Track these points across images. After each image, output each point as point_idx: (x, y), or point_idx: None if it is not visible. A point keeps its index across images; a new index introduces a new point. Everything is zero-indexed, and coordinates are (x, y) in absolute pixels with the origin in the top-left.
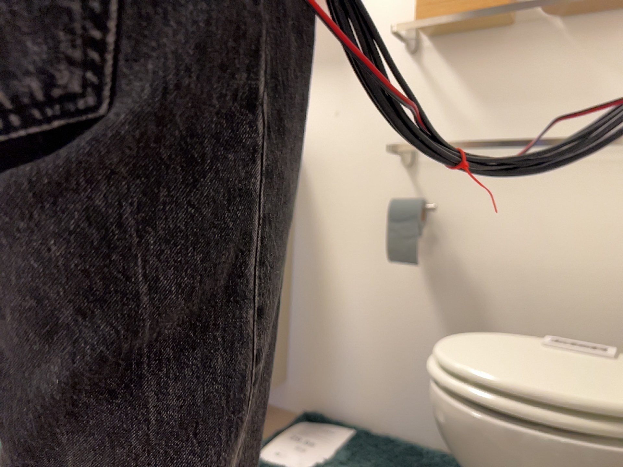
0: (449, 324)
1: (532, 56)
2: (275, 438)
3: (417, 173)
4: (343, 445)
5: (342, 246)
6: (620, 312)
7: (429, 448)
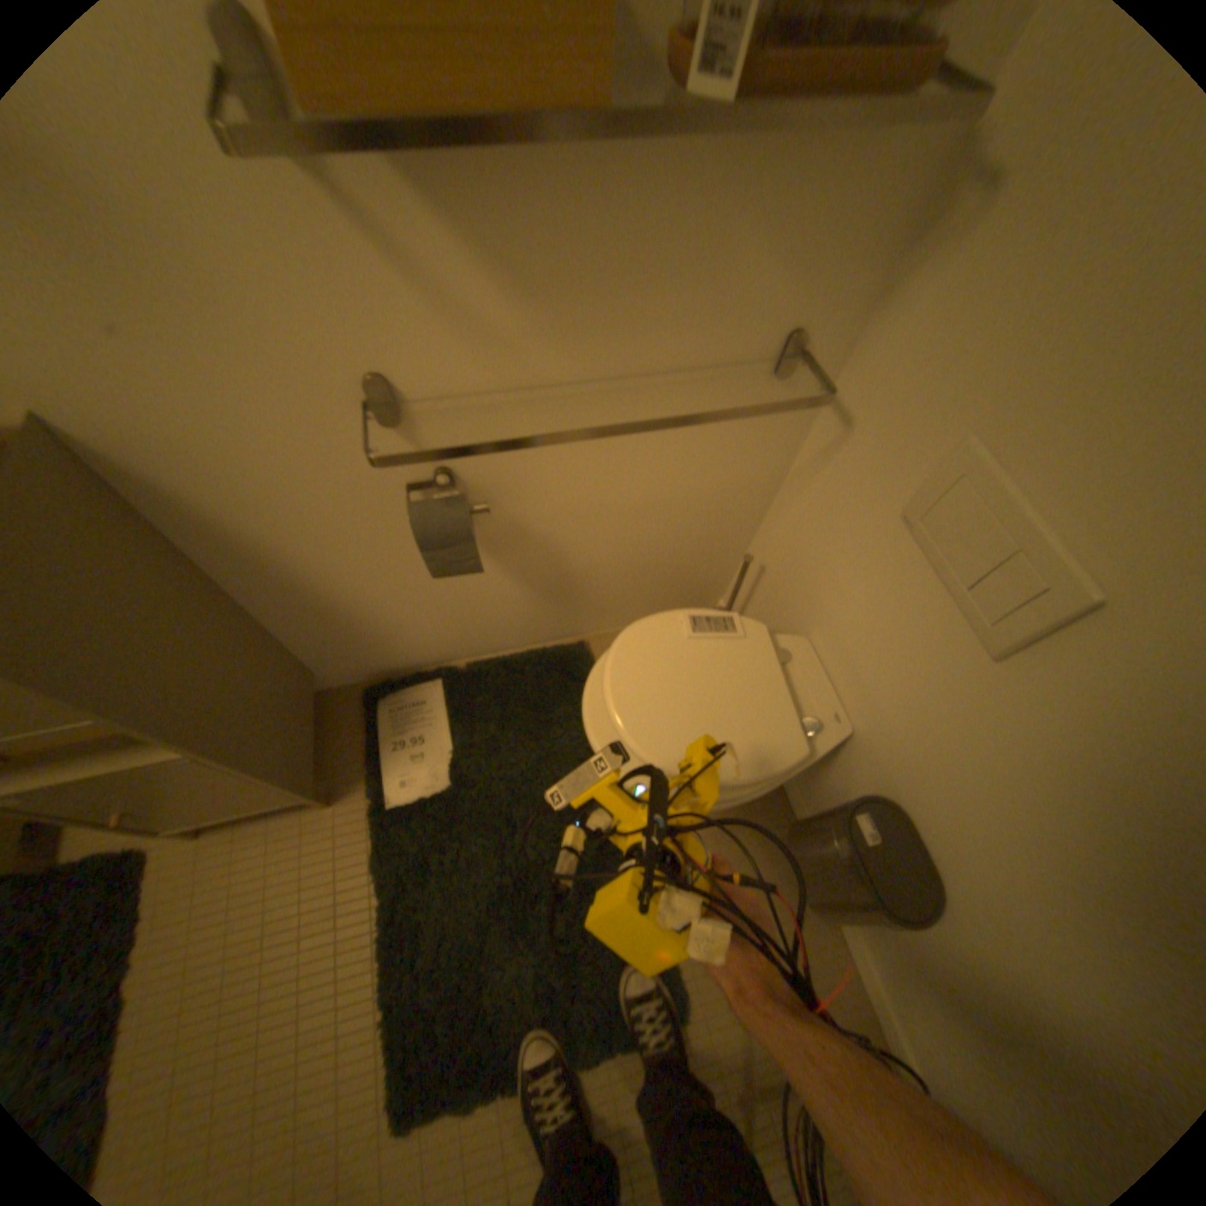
0: (520, 575)
1: (633, 172)
2: (381, 769)
3: (420, 430)
4: (453, 723)
5: (315, 551)
6: (701, 518)
7: (524, 659)
